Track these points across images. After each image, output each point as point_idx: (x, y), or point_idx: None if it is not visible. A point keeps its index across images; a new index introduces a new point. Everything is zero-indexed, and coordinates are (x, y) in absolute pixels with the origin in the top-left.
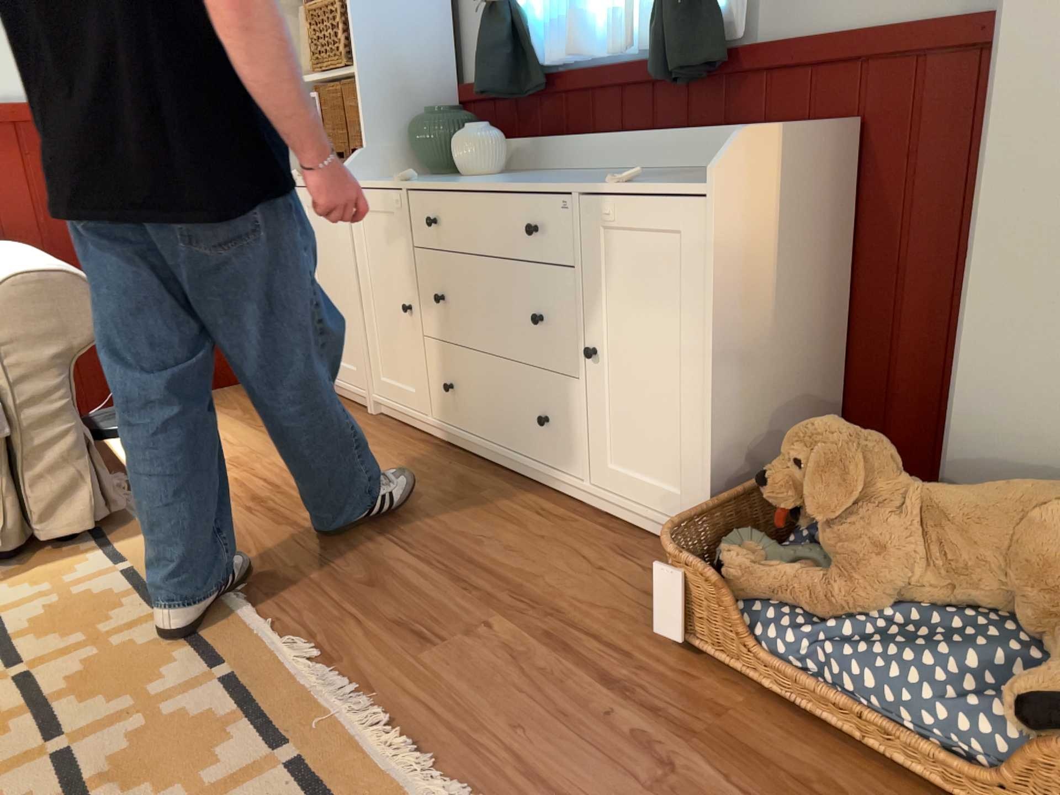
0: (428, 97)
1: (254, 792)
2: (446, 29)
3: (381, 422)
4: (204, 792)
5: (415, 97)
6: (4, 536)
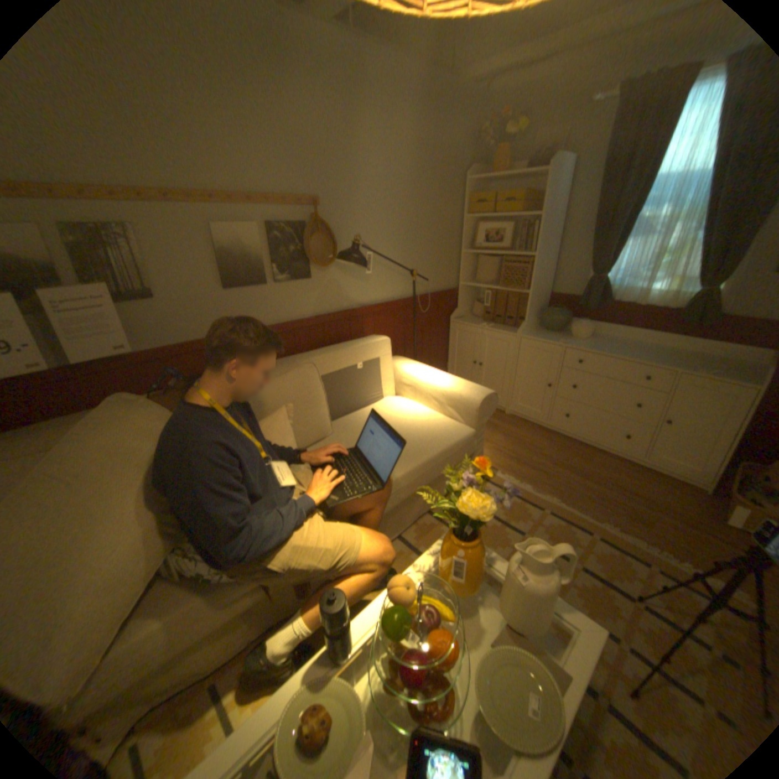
0: (543, 298)
1: (661, 583)
2: (553, 272)
3: (516, 419)
4: (646, 583)
5: (541, 299)
6: None
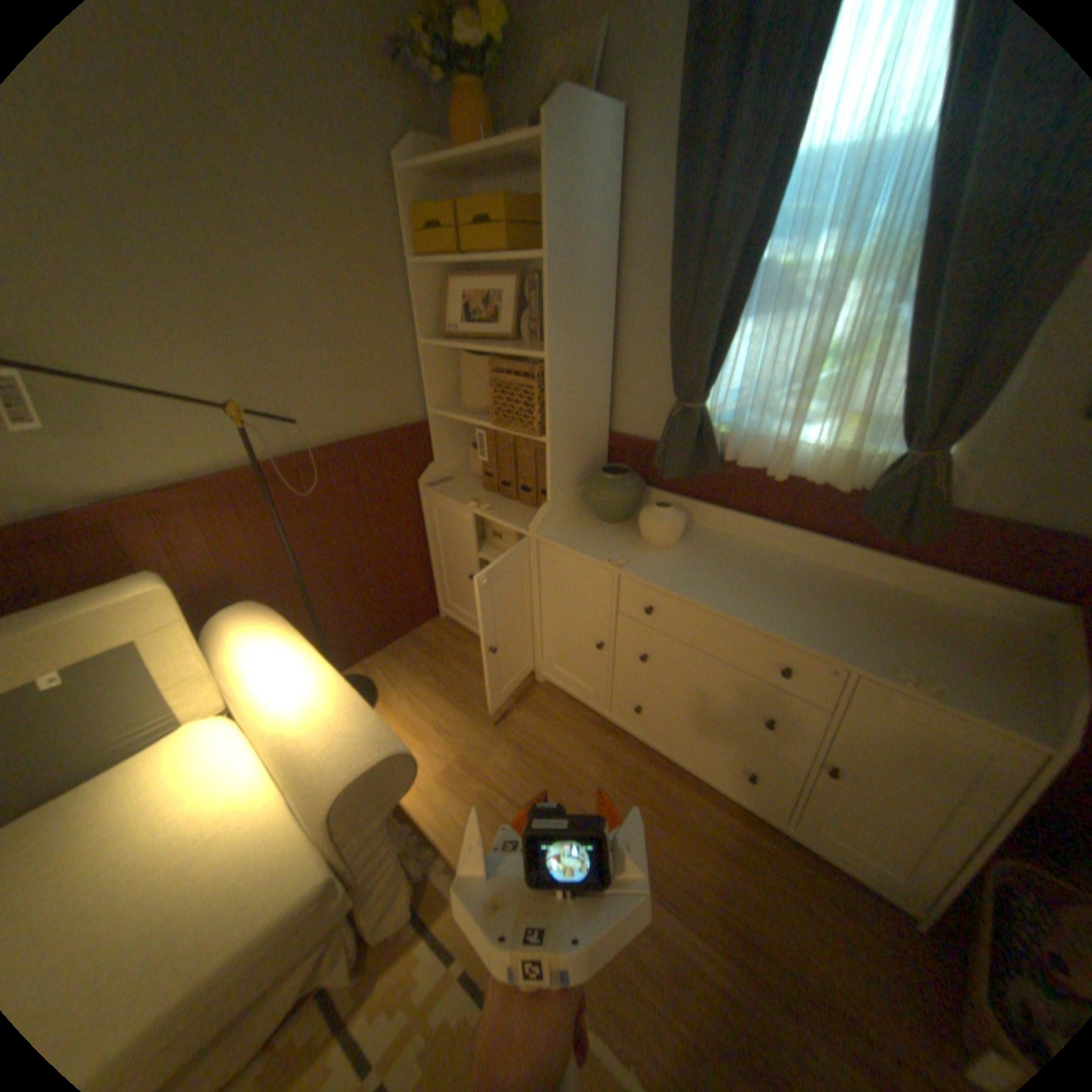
0: (593, 445)
1: None
2: (609, 387)
3: (554, 694)
4: None
5: (585, 448)
6: (347, 966)
